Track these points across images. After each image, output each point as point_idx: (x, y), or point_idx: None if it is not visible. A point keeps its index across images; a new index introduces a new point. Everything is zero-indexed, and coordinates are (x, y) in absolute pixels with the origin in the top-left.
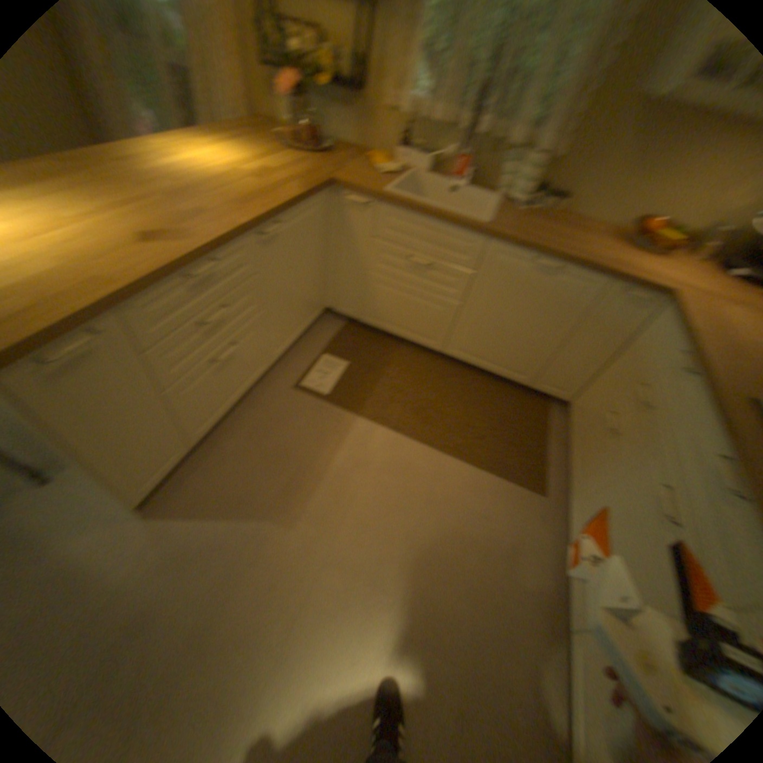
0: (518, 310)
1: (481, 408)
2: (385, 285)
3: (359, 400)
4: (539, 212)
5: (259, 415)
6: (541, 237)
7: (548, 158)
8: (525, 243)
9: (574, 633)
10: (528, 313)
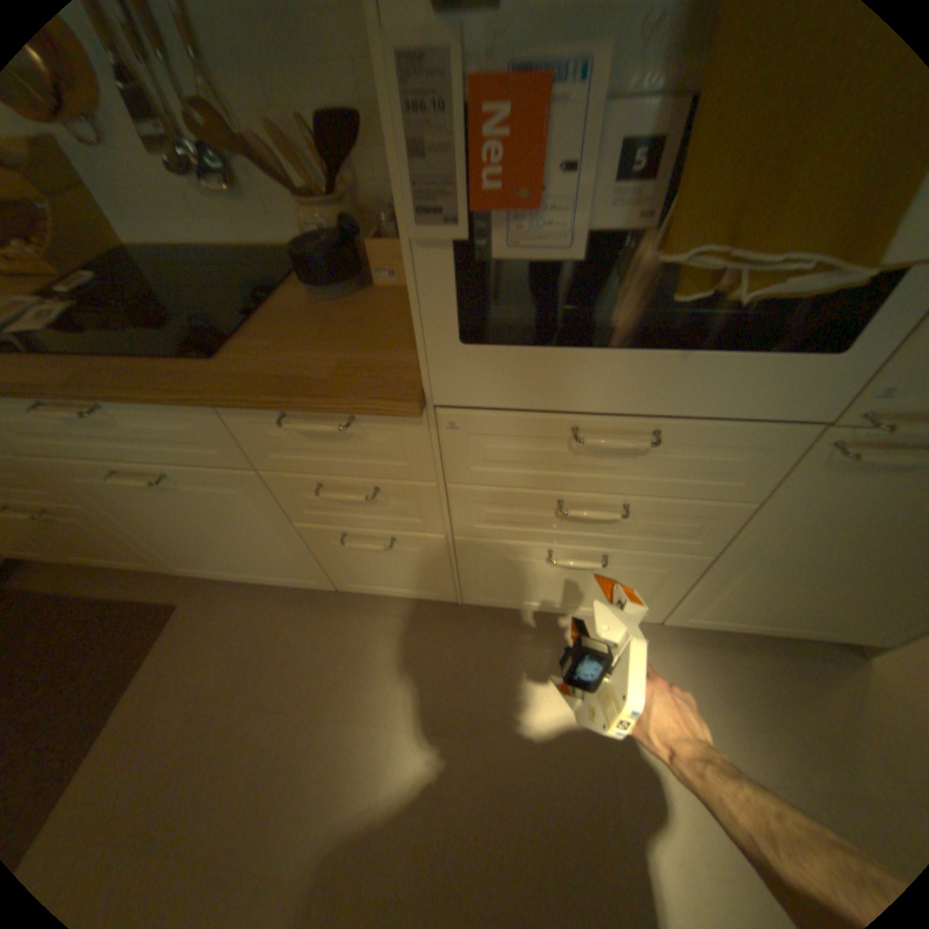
0: None
1: None
2: None
3: None
4: None
5: None
6: None
7: None
8: None
9: (336, 588)
10: None
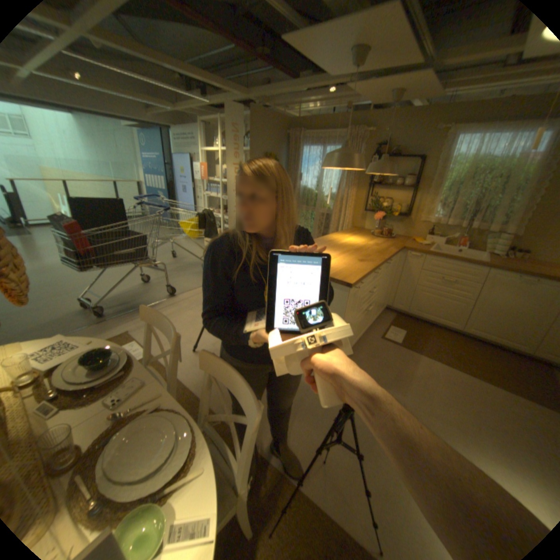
0: (513, 304)
1: (498, 363)
2: (425, 293)
3: (417, 348)
4: (512, 259)
5: (367, 347)
6: (520, 267)
7: (512, 236)
8: (511, 270)
9: None
10: (520, 306)
